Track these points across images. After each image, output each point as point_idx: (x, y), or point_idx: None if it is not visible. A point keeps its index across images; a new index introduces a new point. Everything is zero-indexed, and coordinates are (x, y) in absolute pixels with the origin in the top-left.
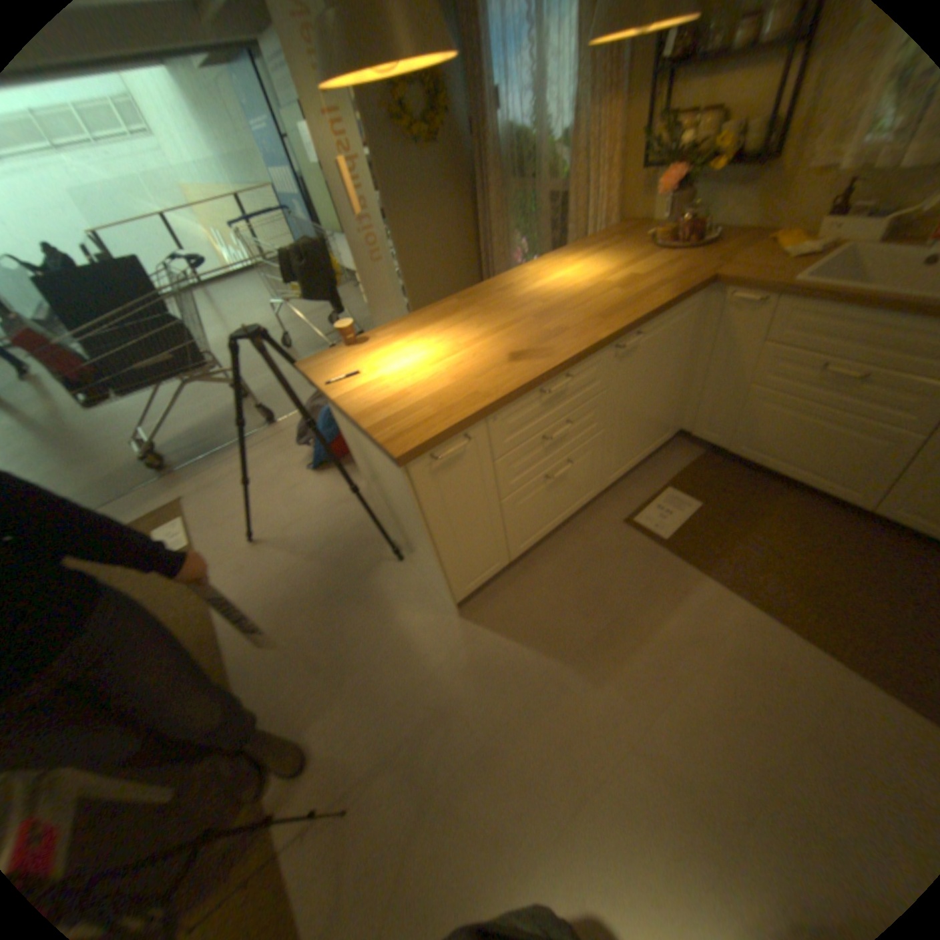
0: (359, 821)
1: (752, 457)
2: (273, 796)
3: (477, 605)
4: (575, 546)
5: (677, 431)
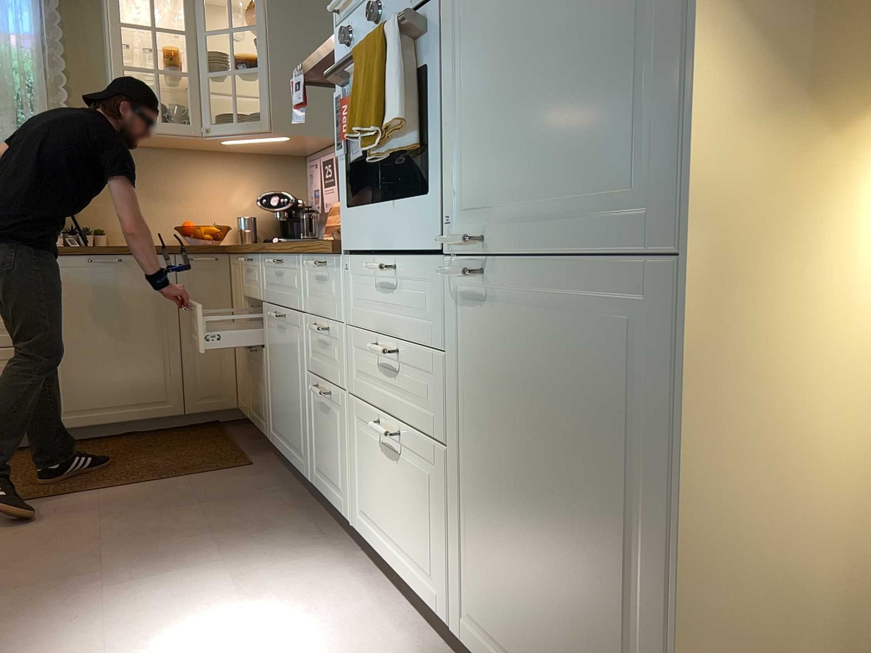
0: None
1: None
2: None
3: None
4: None
5: None
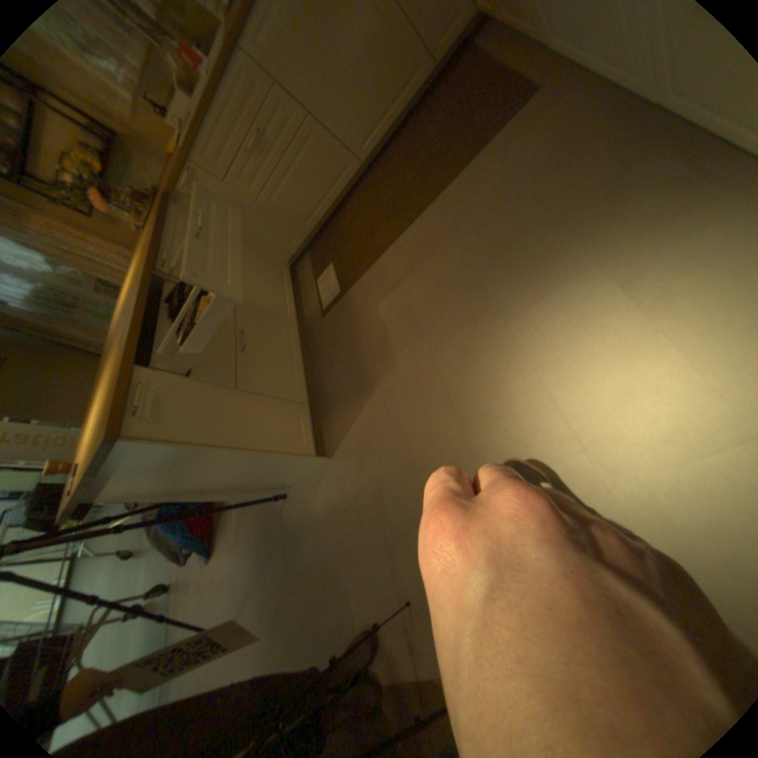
0: (417, 588)
1: (315, 221)
2: (383, 670)
3: (330, 440)
4: (324, 354)
5: (289, 263)
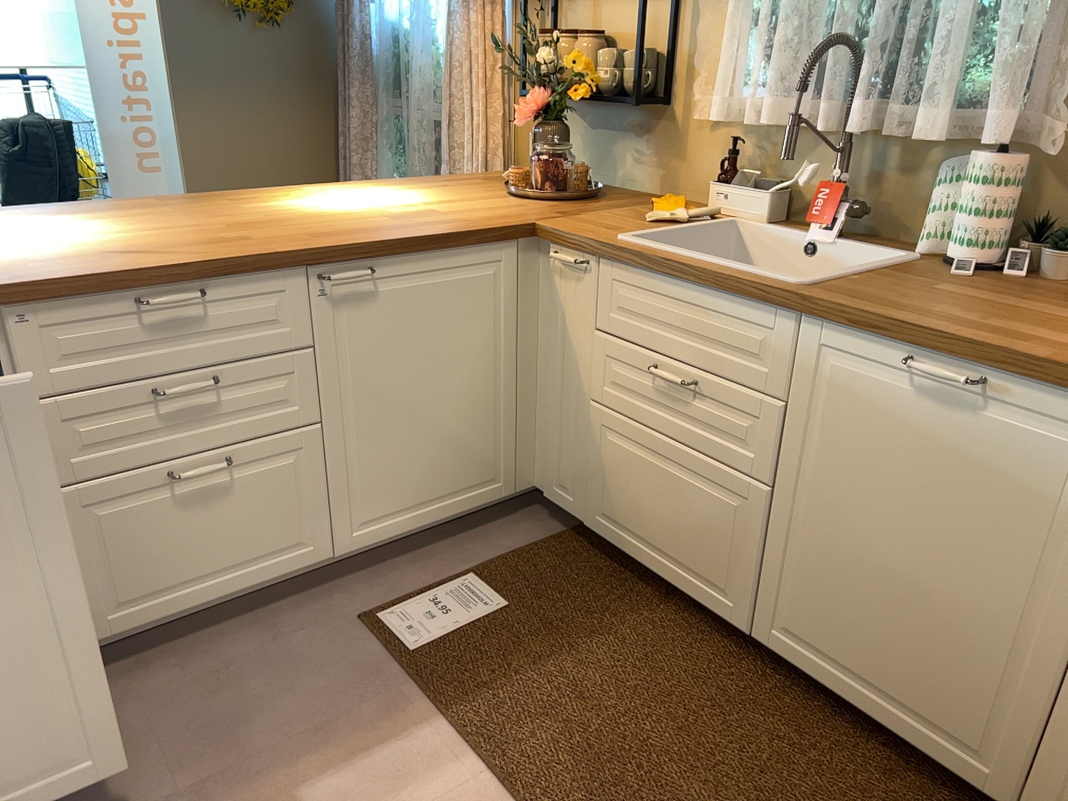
0: None
1: (610, 533)
2: None
3: None
4: (248, 643)
5: (526, 487)
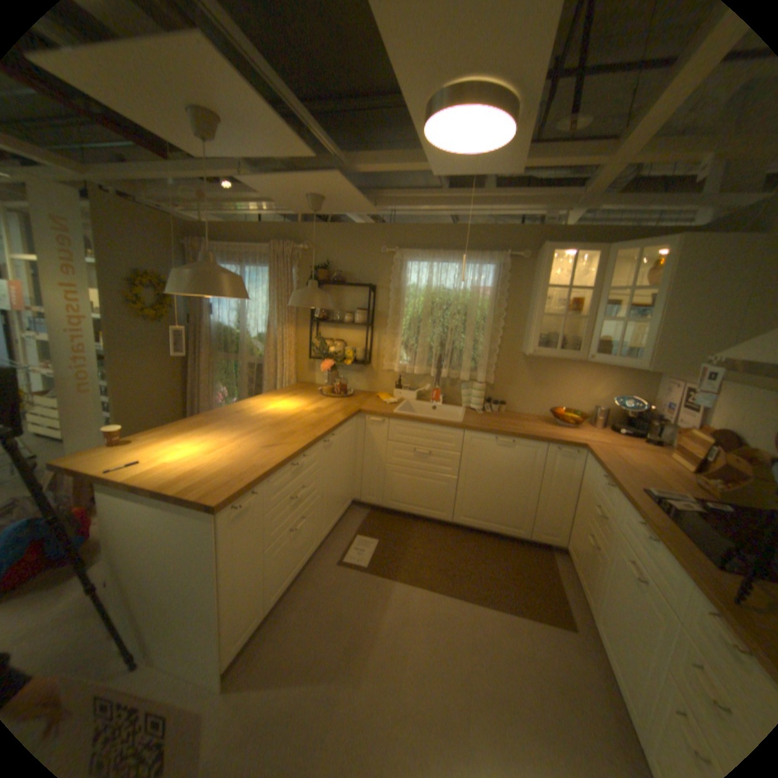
0: None
1: (394, 507)
2: None
3: (237, 673)
4: (309, 592)
5: (352, 500)
